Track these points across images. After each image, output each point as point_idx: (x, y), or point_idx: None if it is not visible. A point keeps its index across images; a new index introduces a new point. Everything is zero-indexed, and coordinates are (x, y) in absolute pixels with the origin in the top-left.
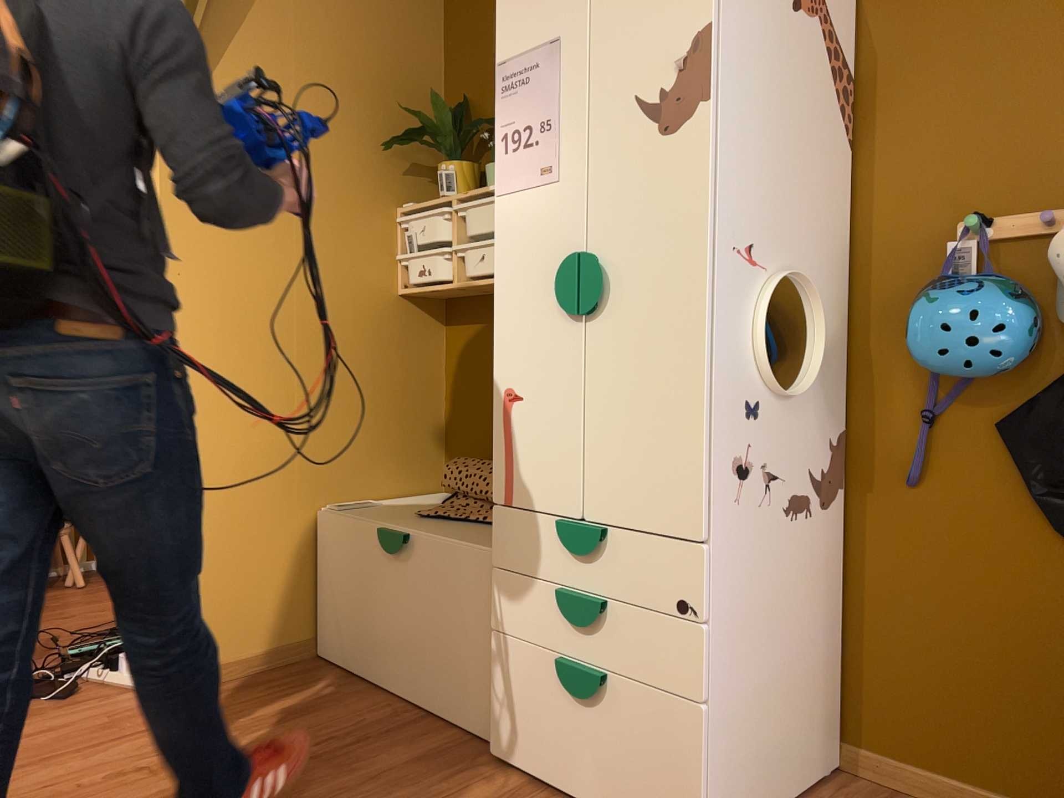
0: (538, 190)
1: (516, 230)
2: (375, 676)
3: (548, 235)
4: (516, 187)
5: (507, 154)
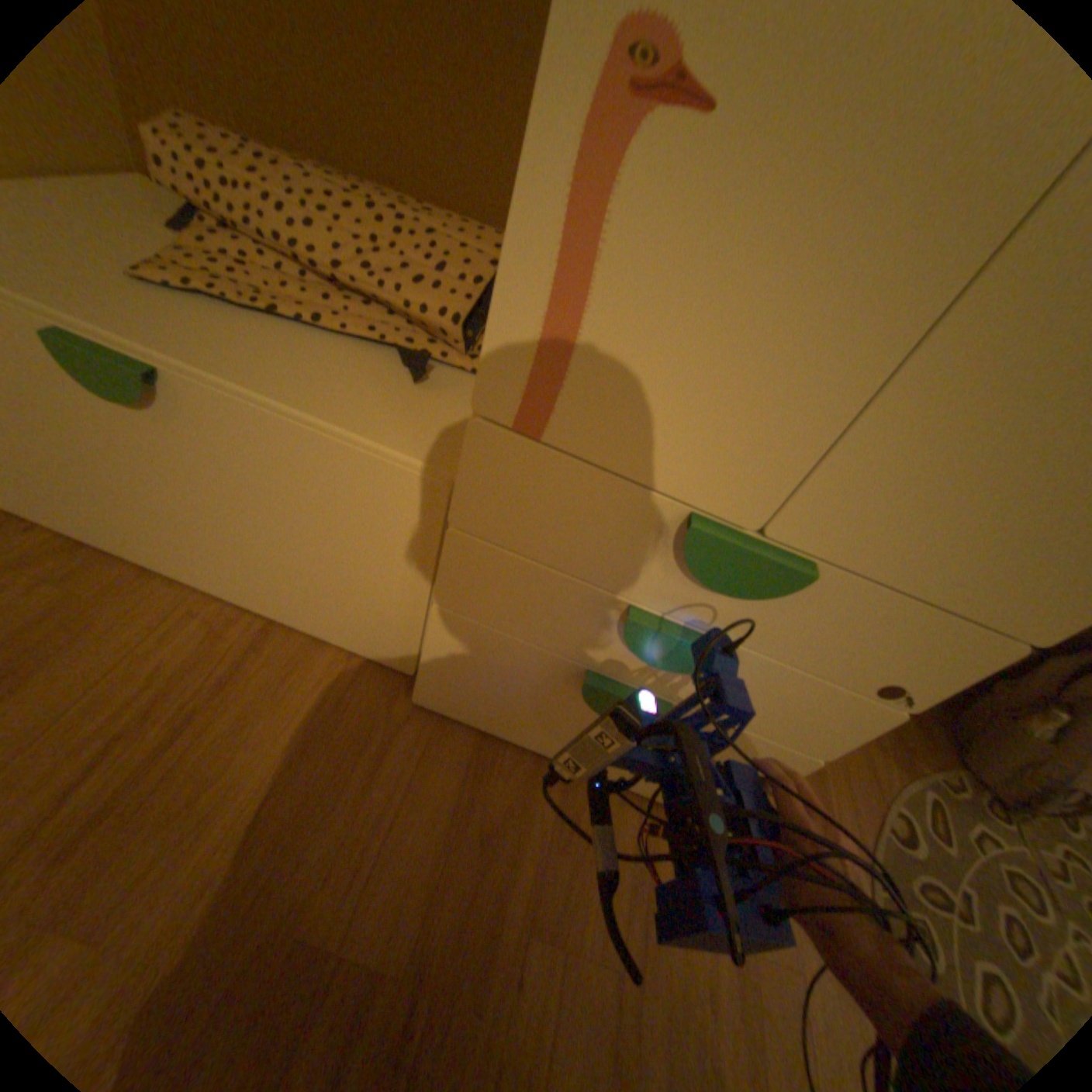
0: None
1: None
2: (145, 558)
3: None
4: None
5: None
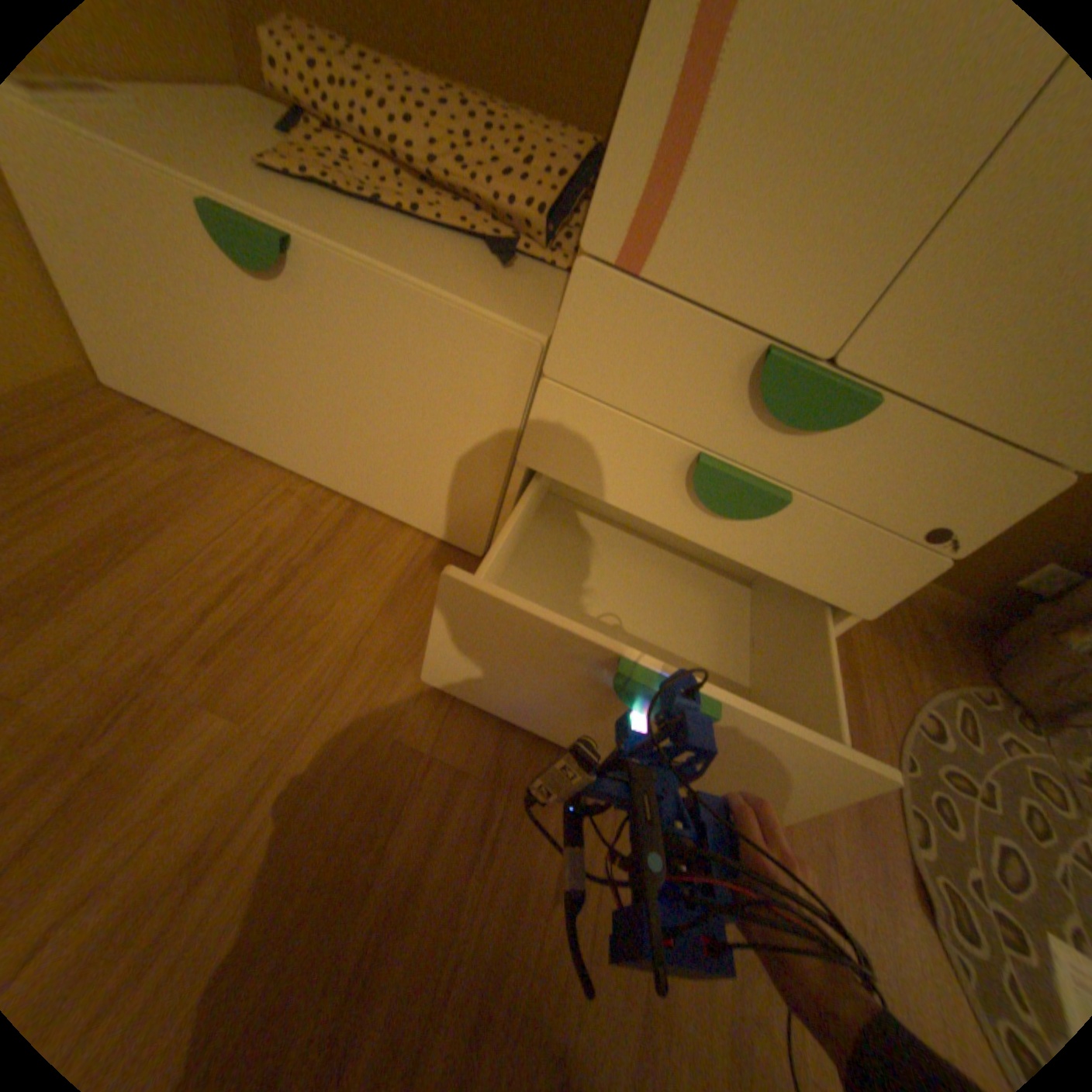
0: None
1: None
2: (249, 441)
3: None
4: None
5: None
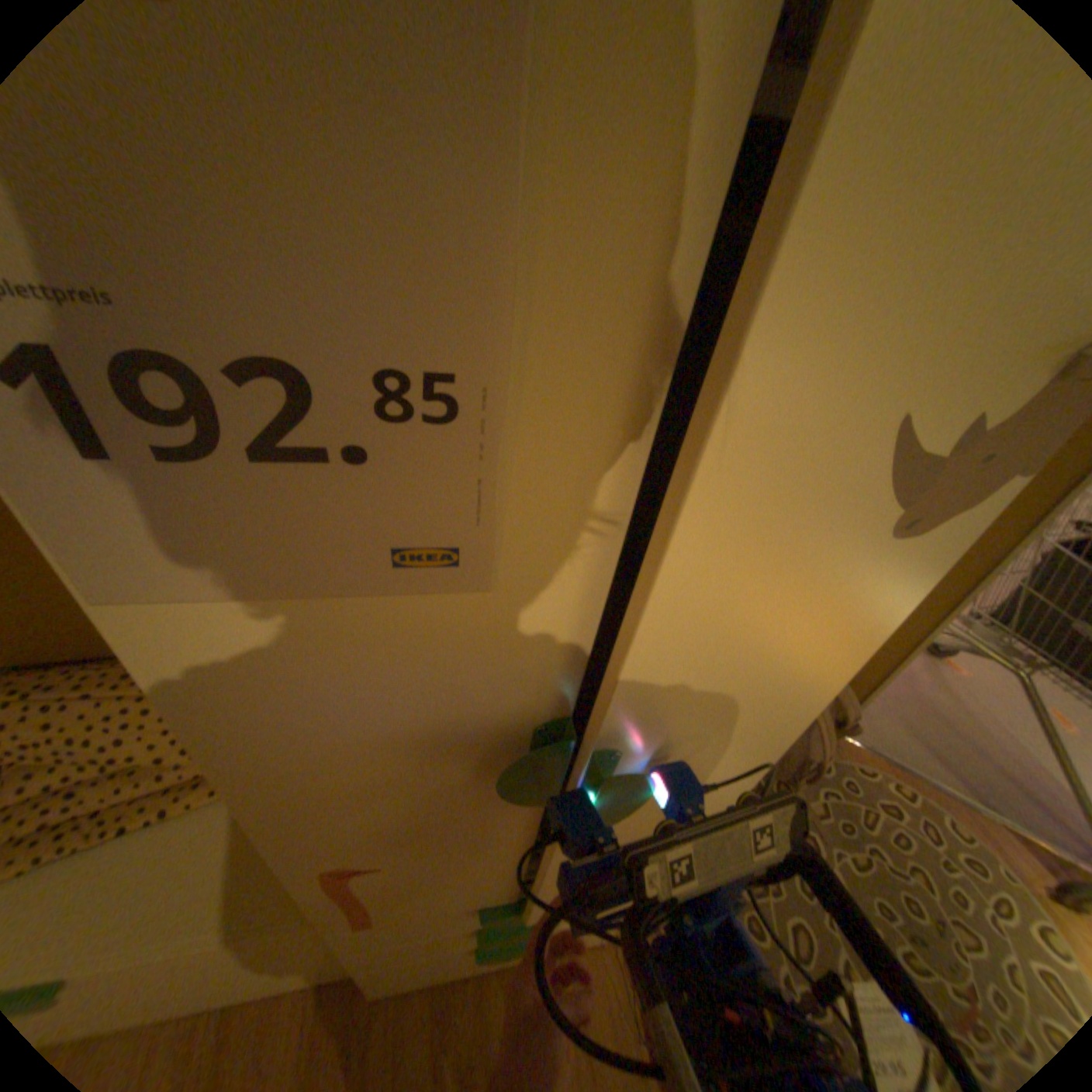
0: (389, 601)
1: (287, 684)
2: None
3: (444, 691)
4: (249, 586)
5: (109, 456)
